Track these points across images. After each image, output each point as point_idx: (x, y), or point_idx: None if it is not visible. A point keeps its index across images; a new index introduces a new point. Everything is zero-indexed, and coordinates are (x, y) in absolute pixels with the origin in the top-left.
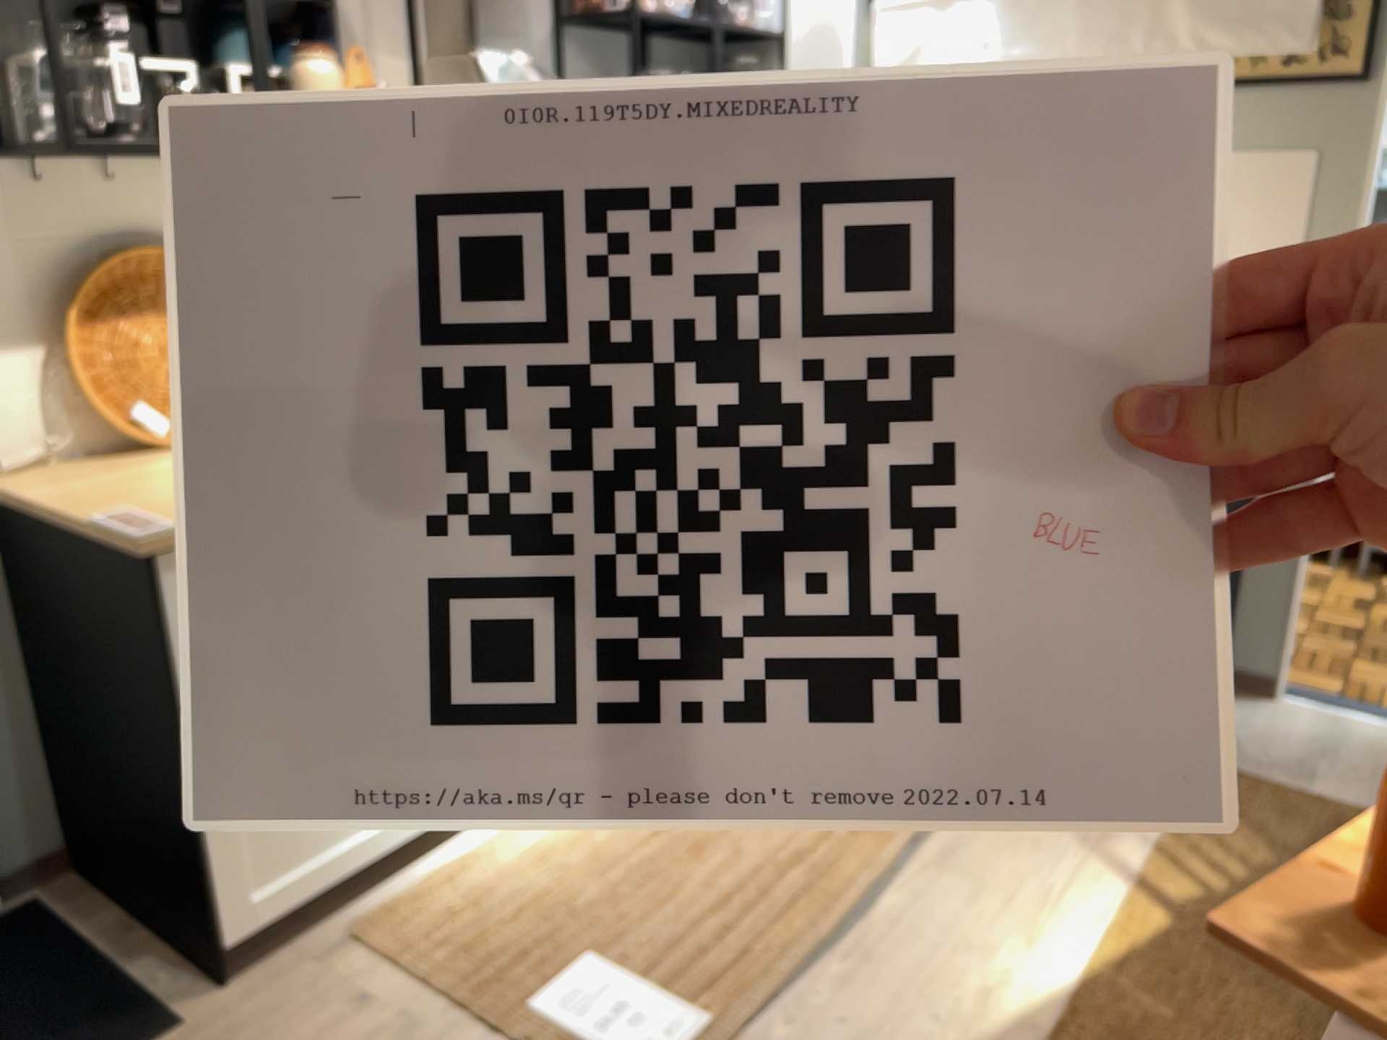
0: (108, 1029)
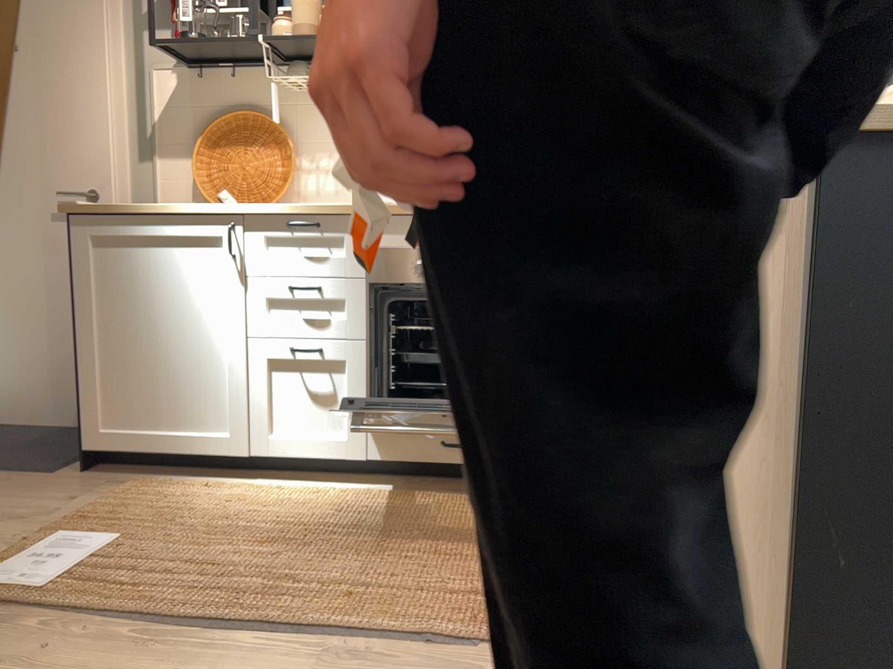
0: (47, 463)
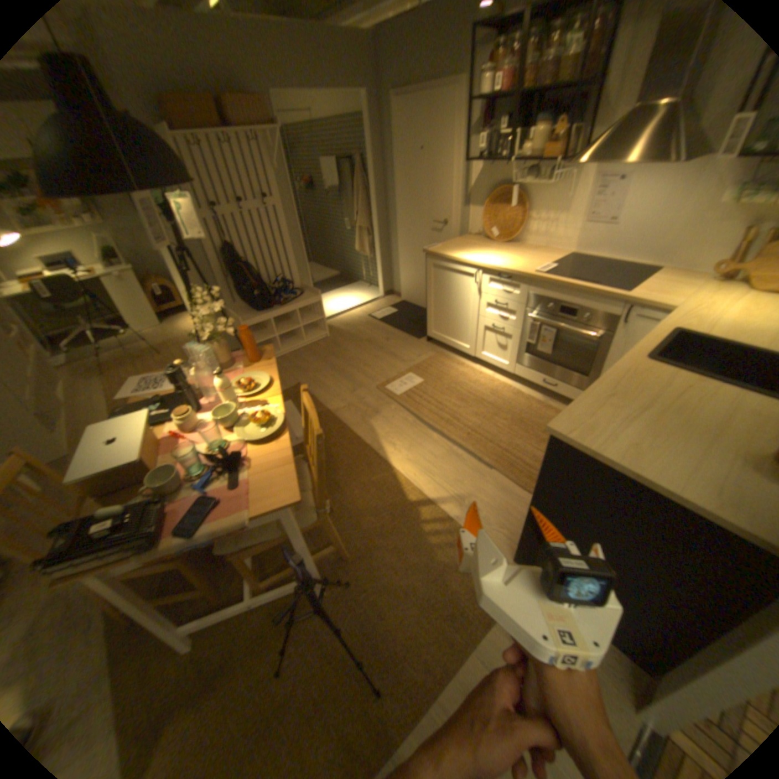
0: (418, 334)
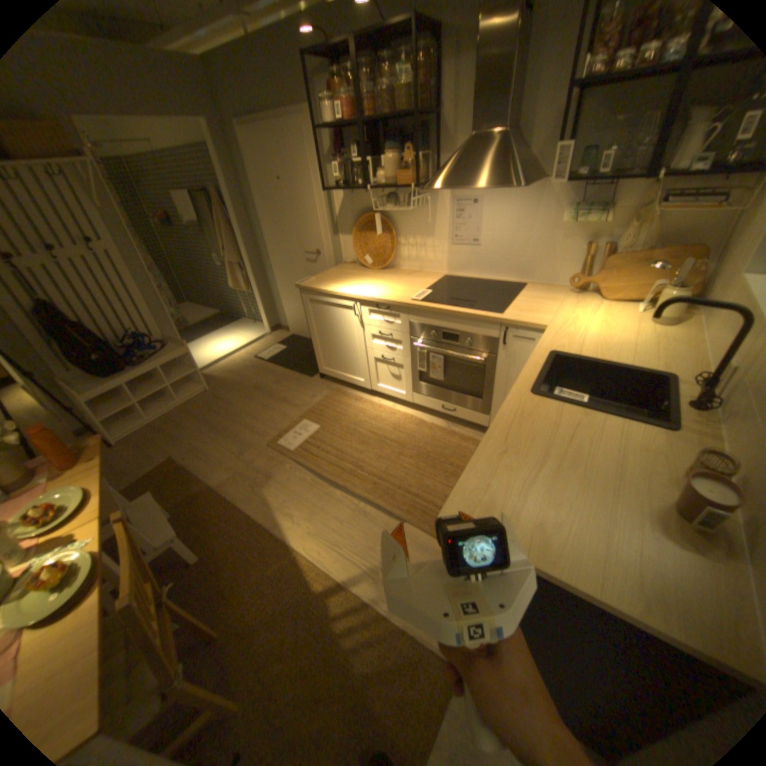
0: (312, 370)
